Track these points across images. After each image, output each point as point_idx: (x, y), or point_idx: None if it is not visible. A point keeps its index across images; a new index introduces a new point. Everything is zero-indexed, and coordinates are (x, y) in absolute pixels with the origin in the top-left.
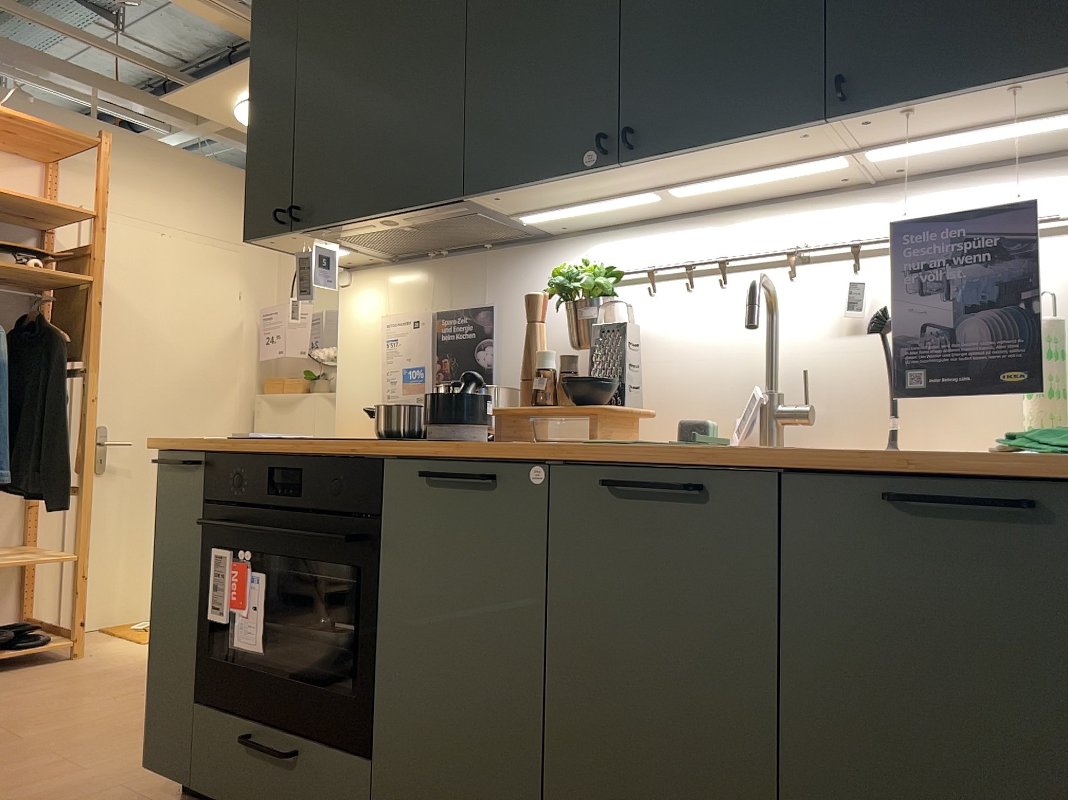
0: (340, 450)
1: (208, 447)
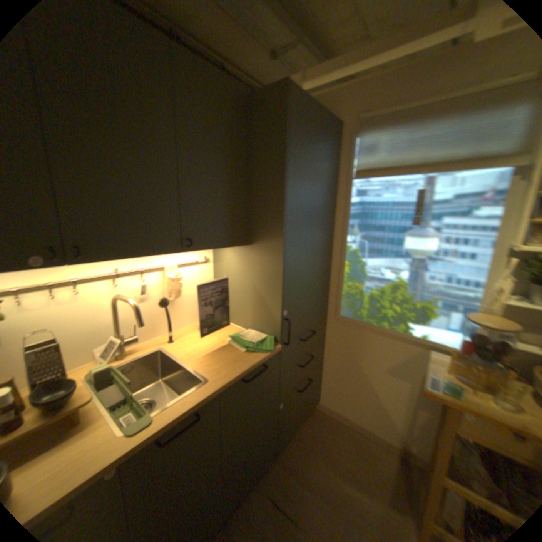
0: None
1: None
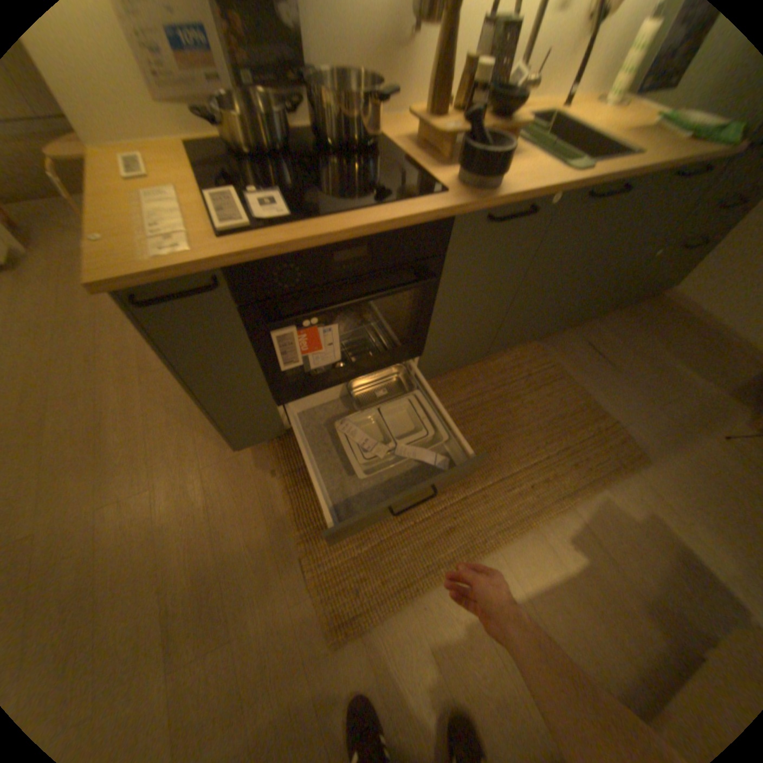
0: (409, 217)
1: (218, 259)
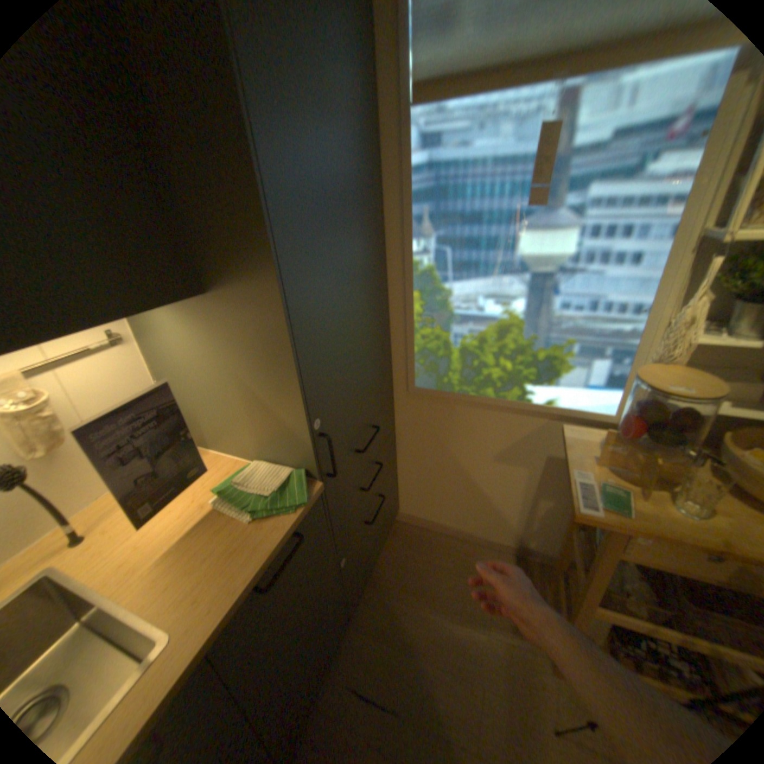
0: None
1: None
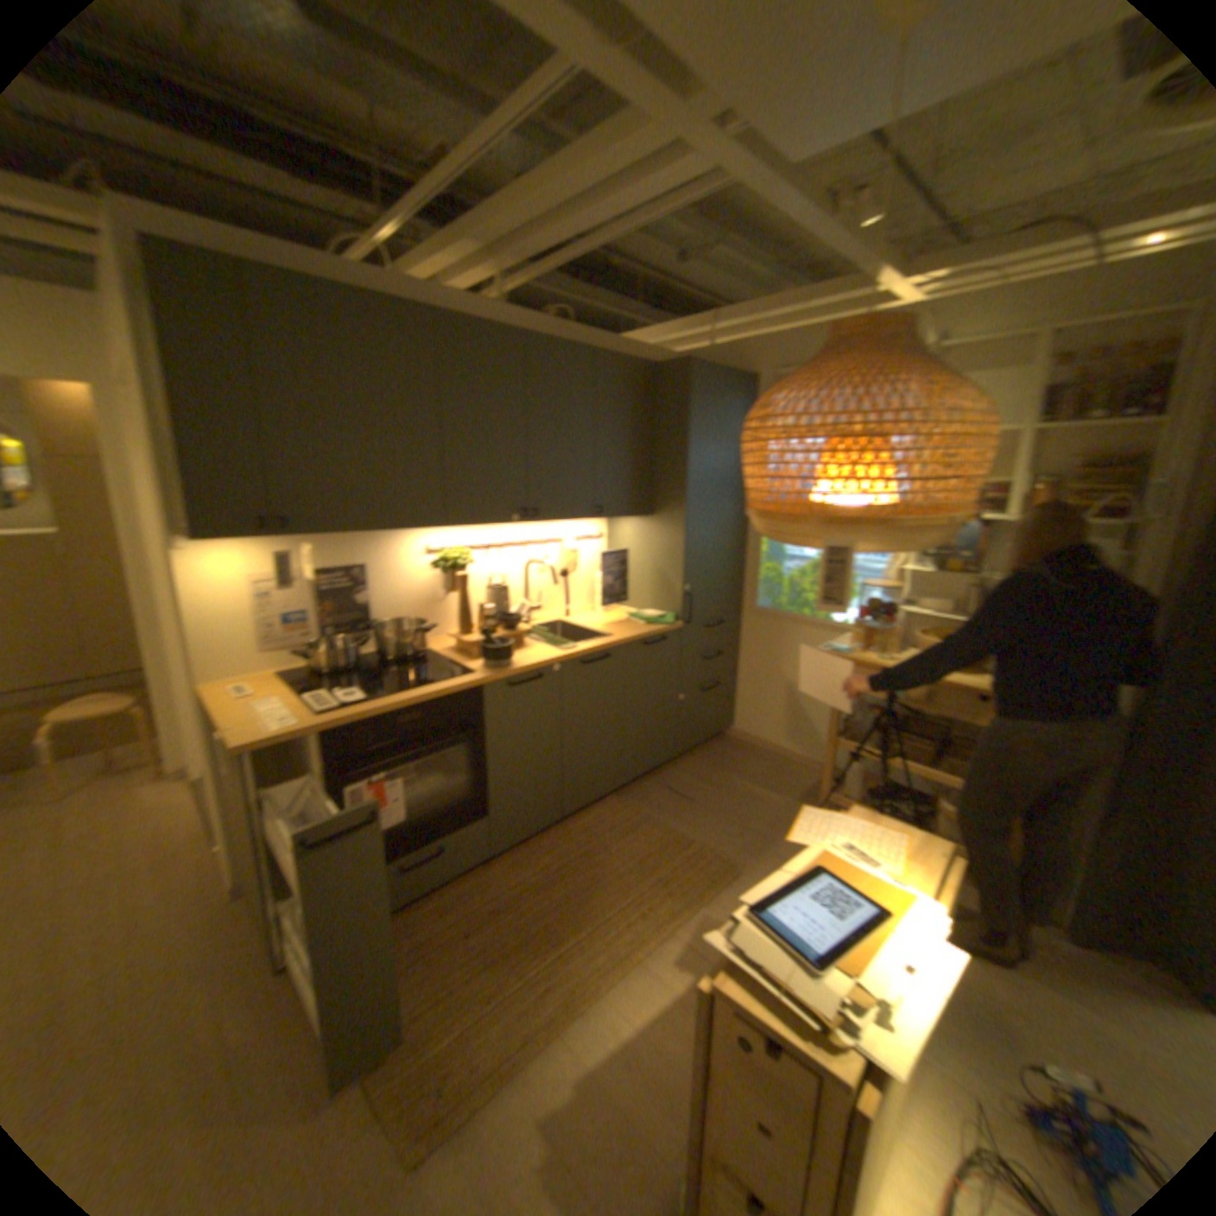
0: (448, 690)
1: (315, 729)
